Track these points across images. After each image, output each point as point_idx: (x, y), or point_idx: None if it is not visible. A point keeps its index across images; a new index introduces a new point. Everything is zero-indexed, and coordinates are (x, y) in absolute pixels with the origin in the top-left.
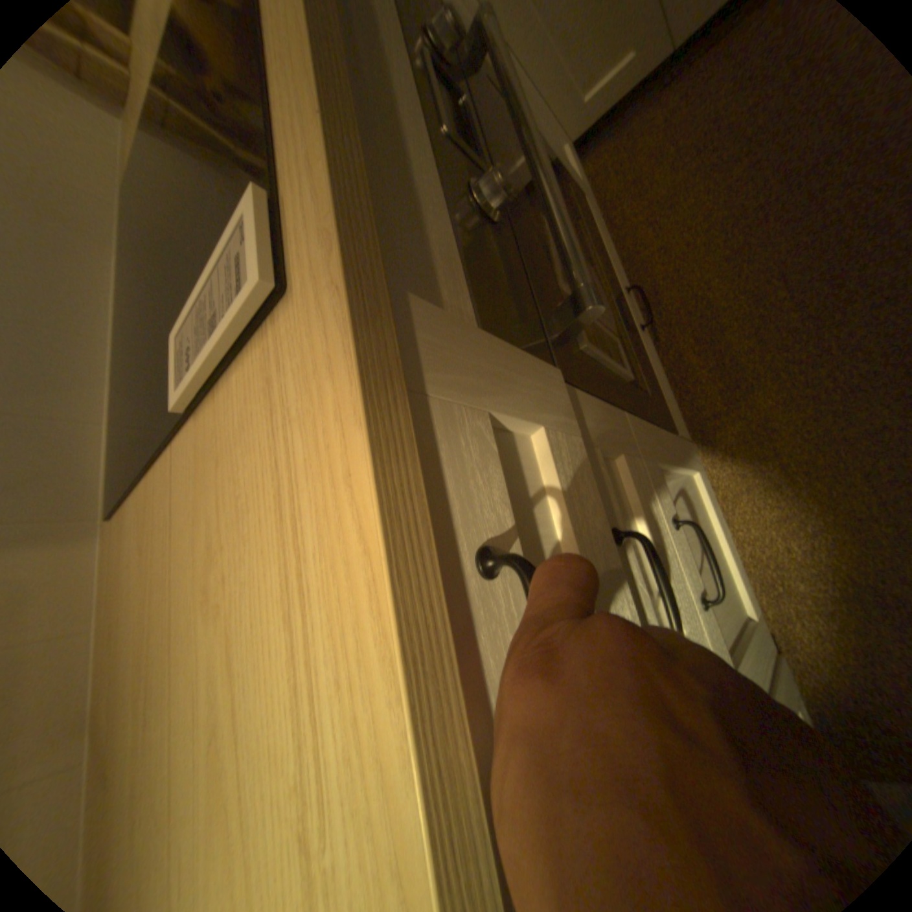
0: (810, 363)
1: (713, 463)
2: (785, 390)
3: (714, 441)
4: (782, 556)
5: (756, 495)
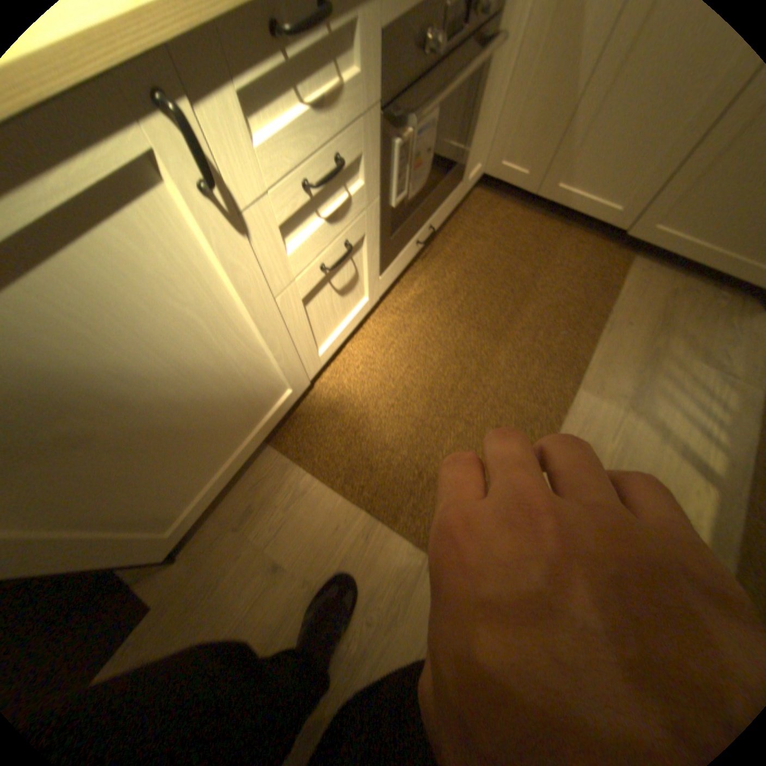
0: (439, 321)
1: (373, 320)
2: (423, 321)
3: (383, 314)
4: (352, 366)
5: (371, 342)
